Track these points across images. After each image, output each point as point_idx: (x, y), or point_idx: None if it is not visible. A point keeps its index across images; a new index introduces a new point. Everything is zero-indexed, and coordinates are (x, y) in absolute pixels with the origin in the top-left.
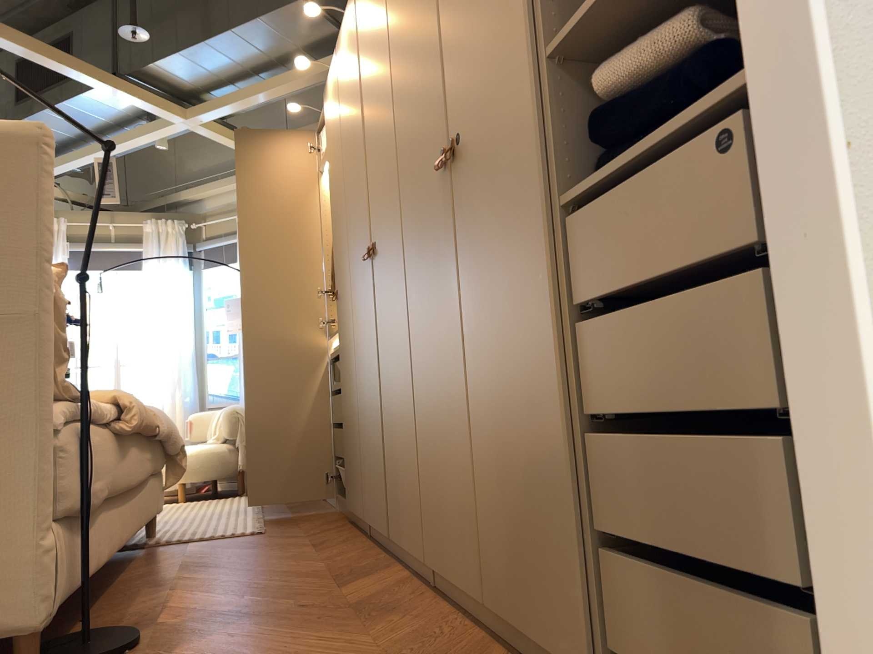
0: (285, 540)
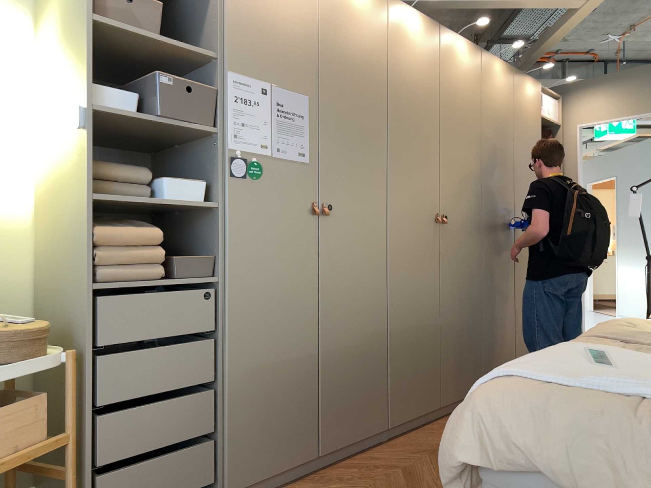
0: (416, 480)
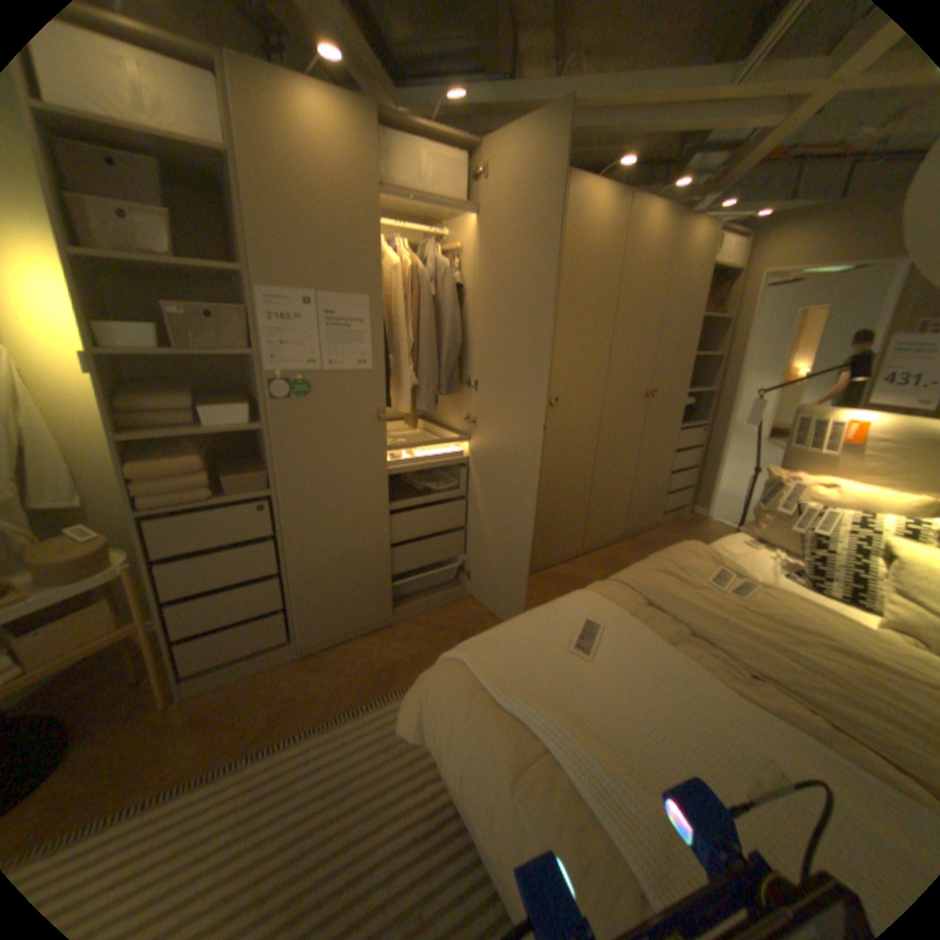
0: None
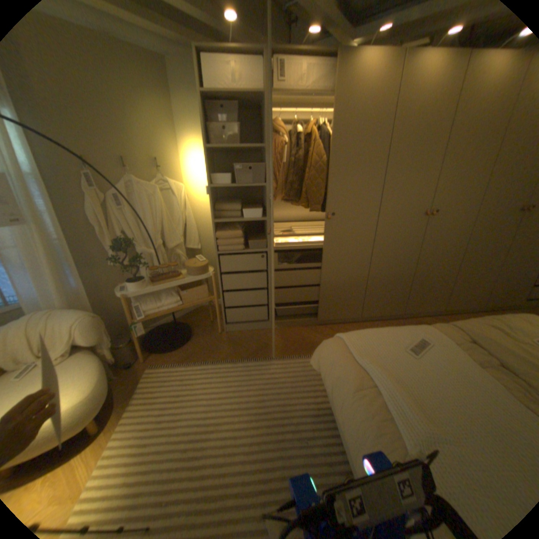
0: None
